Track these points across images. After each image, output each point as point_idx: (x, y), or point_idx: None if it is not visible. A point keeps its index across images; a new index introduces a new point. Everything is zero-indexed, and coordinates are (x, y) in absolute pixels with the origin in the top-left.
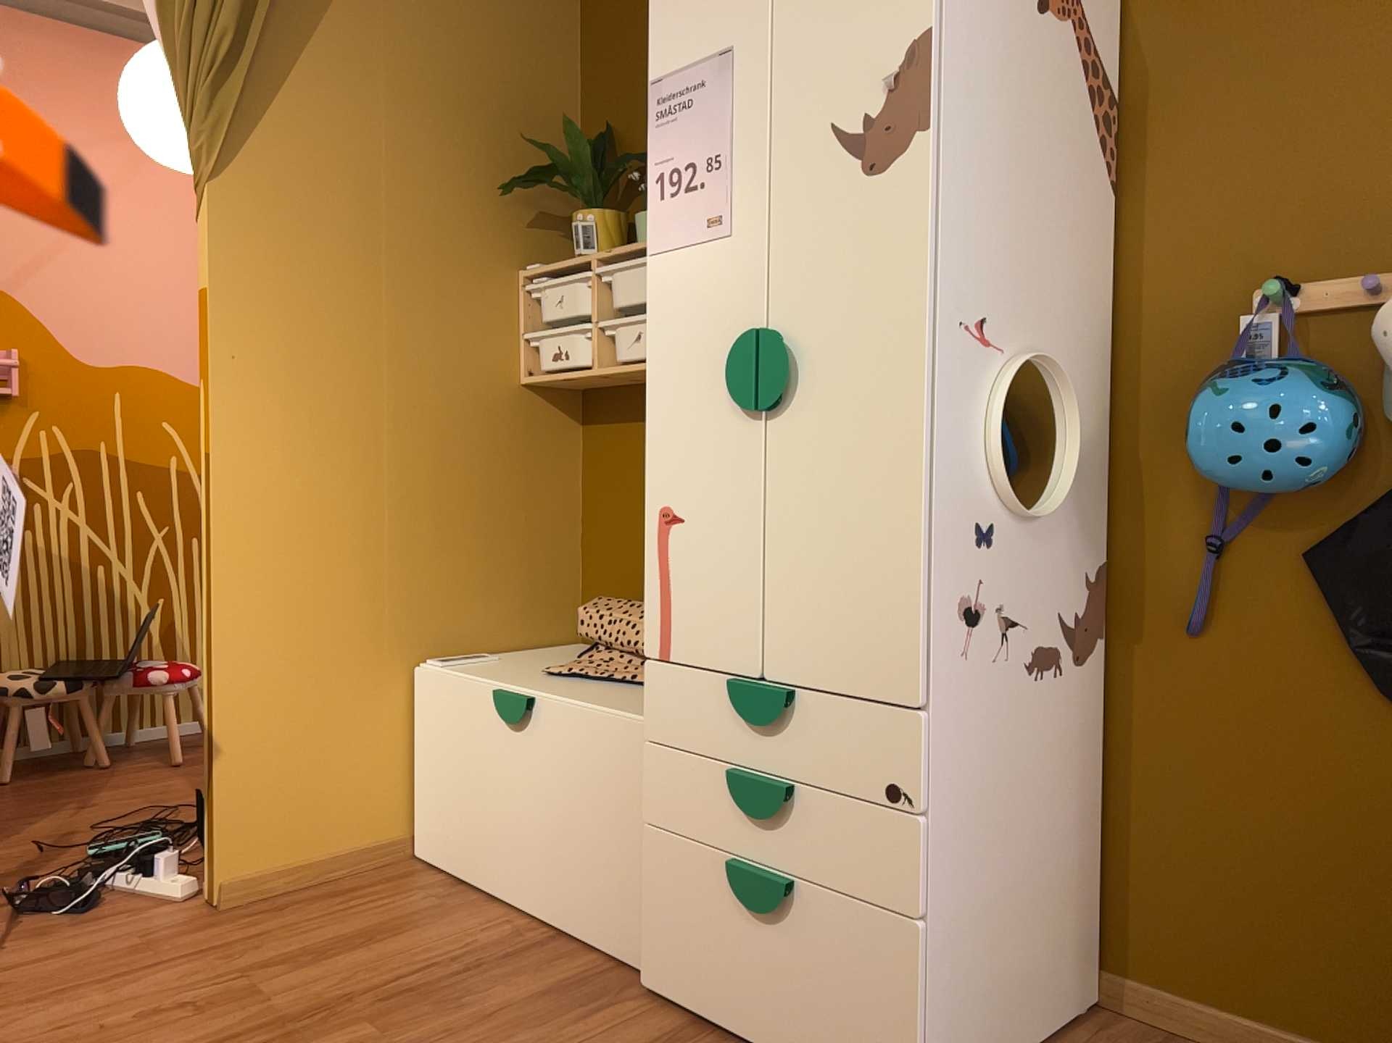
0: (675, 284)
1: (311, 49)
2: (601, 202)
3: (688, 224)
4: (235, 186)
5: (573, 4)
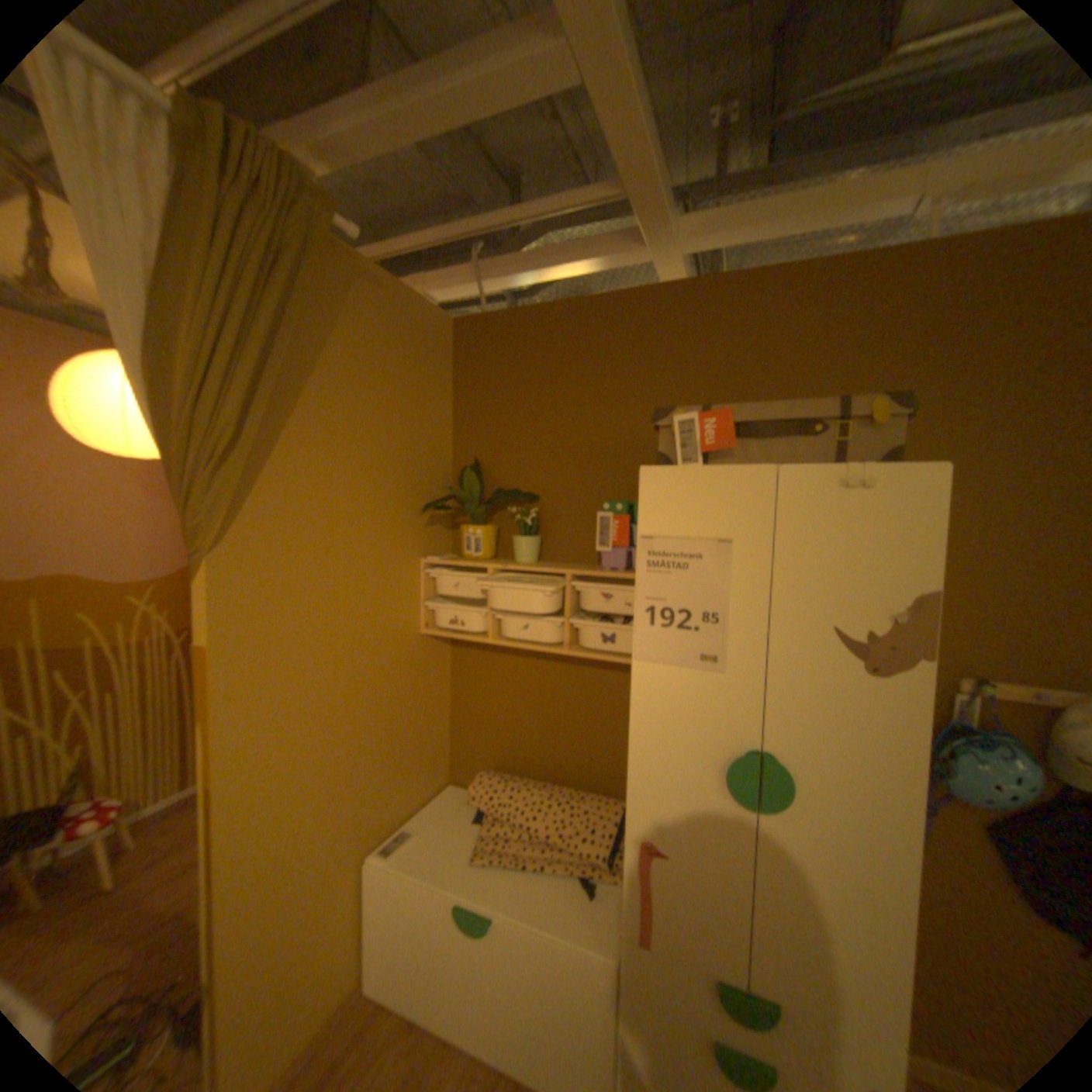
0: (664, 690)
1: (288, 422)
2: (483, 518)
3: (680, 651)
4: (226, 553)
5: (448, 371)
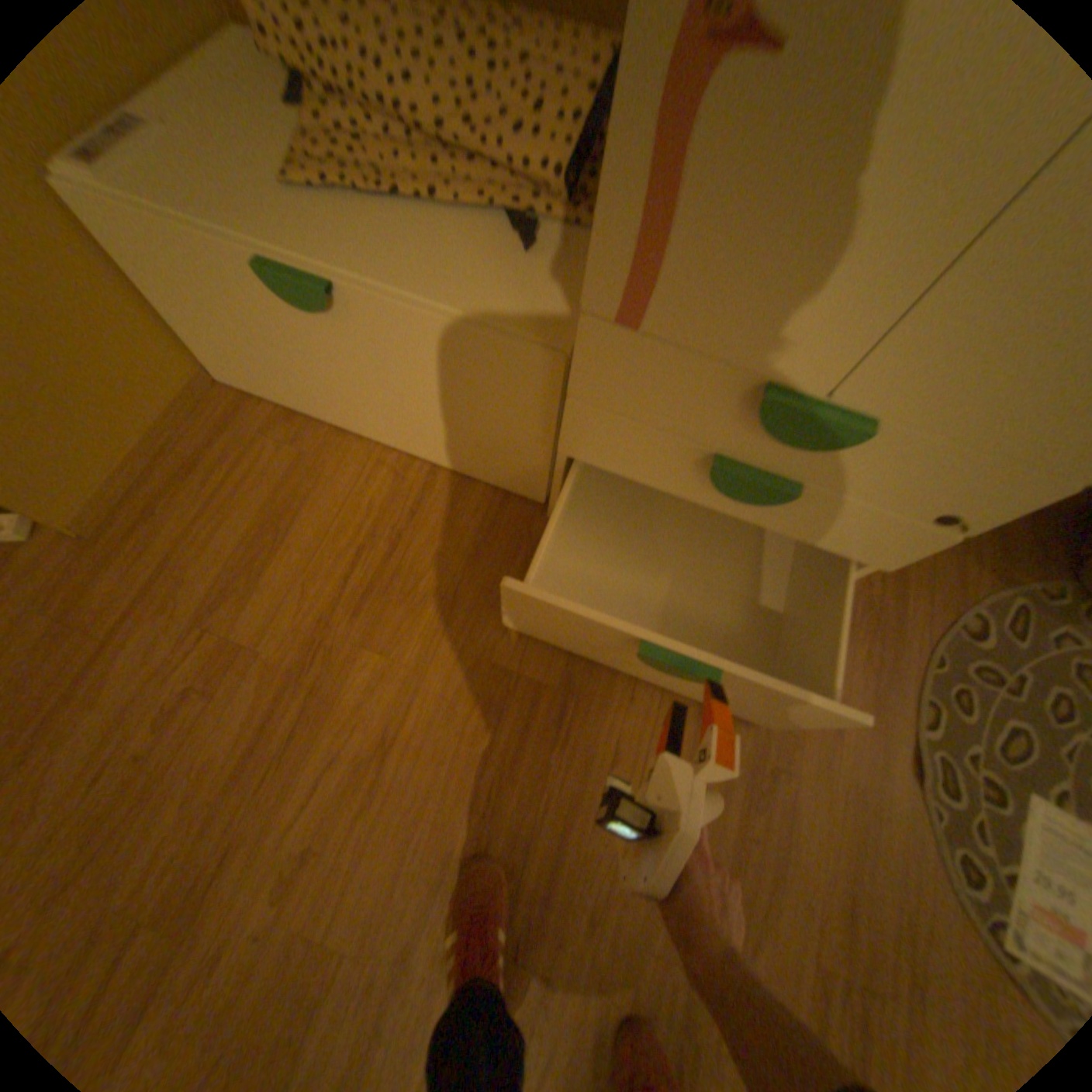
0: None
1: None
2: None
3: None
4: None
5: None
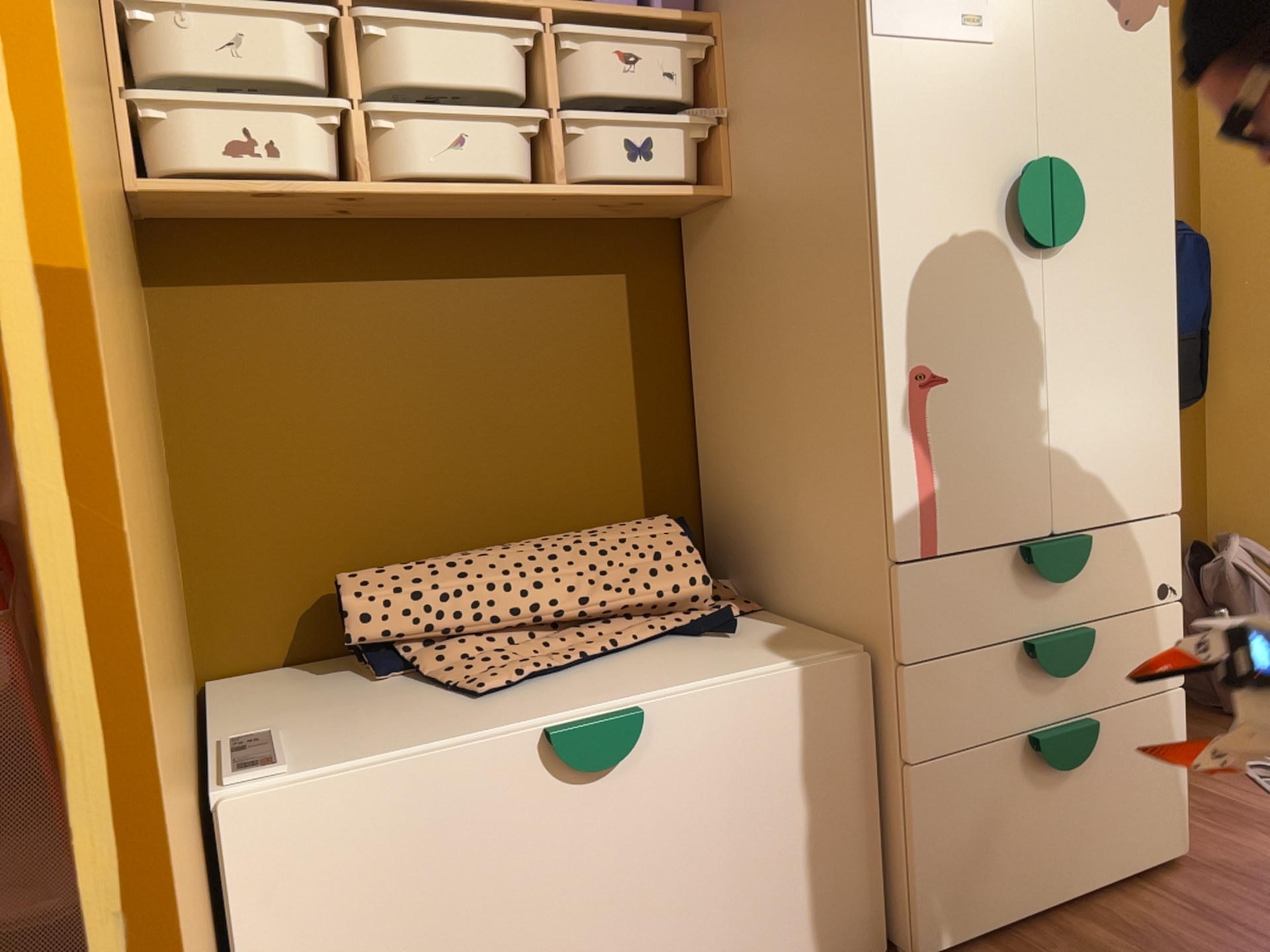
0: (918, 85)
1: None
2: None
3: (934, 12)
4: None
5: None
